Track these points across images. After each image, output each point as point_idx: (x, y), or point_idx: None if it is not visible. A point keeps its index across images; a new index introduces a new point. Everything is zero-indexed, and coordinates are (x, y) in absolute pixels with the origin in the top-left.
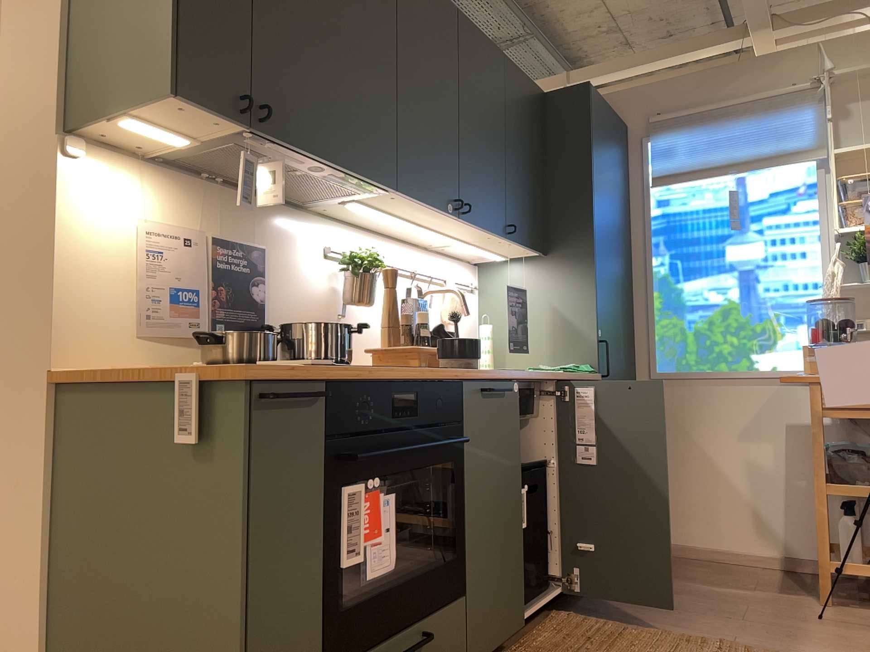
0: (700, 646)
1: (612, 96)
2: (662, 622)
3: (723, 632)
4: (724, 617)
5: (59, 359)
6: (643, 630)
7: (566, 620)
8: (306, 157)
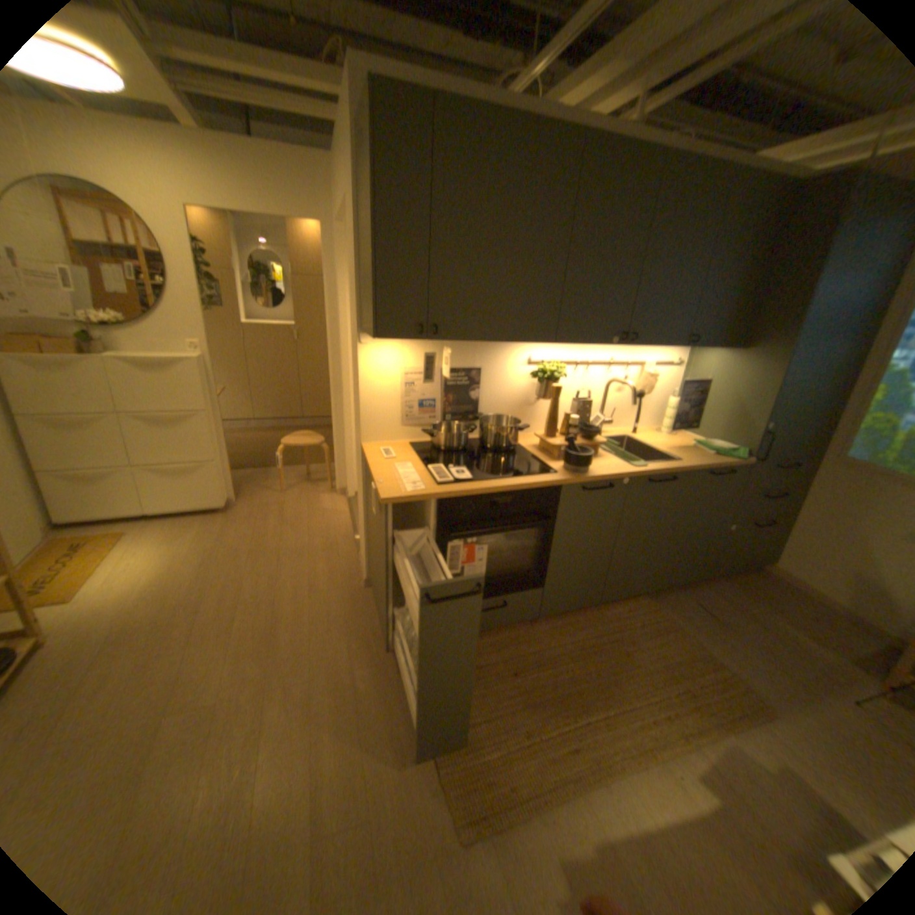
0: (712, 670)
1: None
2: (710, 639)
3: (747, 669)
4: (765, 659)
5: (363, 439)
6: (686, 638)
7: (643, 606)
8: (473, 342)
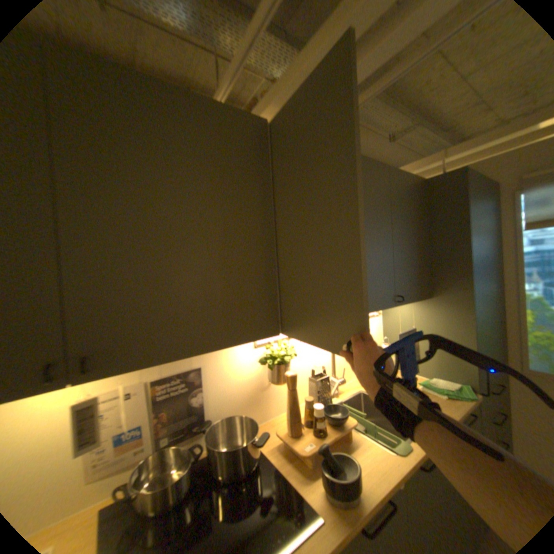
0: None
1: (484, 160)
2: None
3: None
4: None
5: None
6: None
7: None
8: (169, 360)
